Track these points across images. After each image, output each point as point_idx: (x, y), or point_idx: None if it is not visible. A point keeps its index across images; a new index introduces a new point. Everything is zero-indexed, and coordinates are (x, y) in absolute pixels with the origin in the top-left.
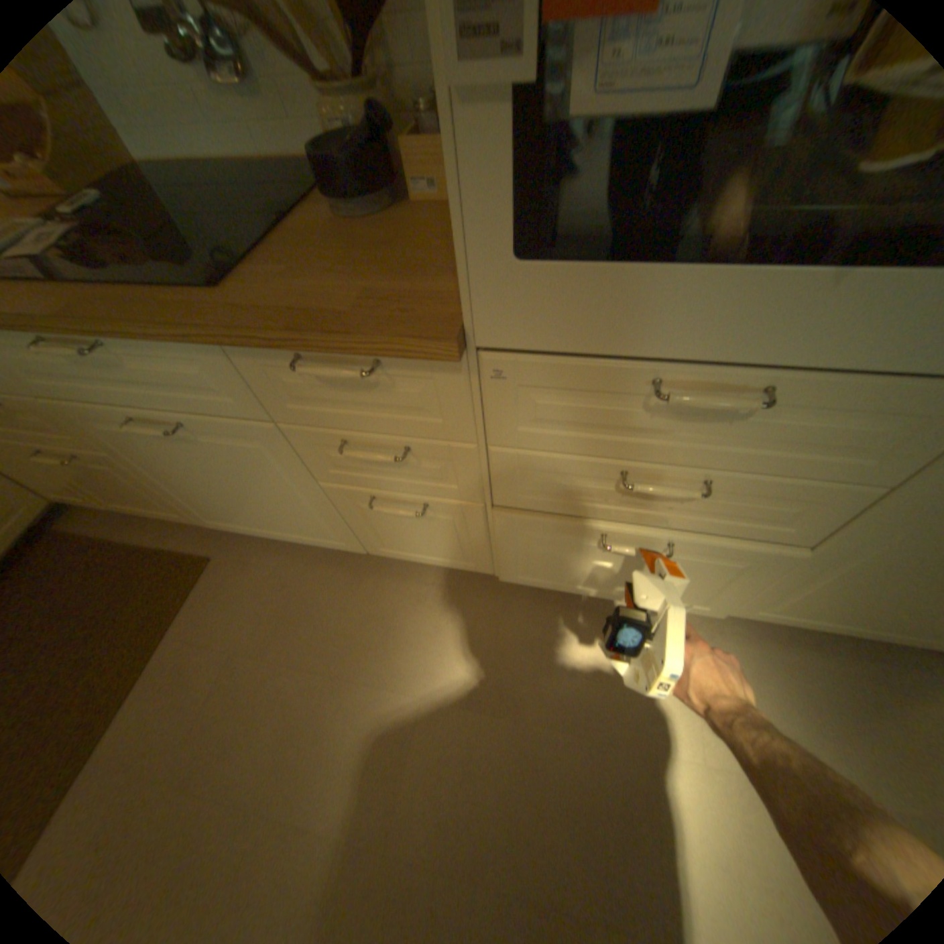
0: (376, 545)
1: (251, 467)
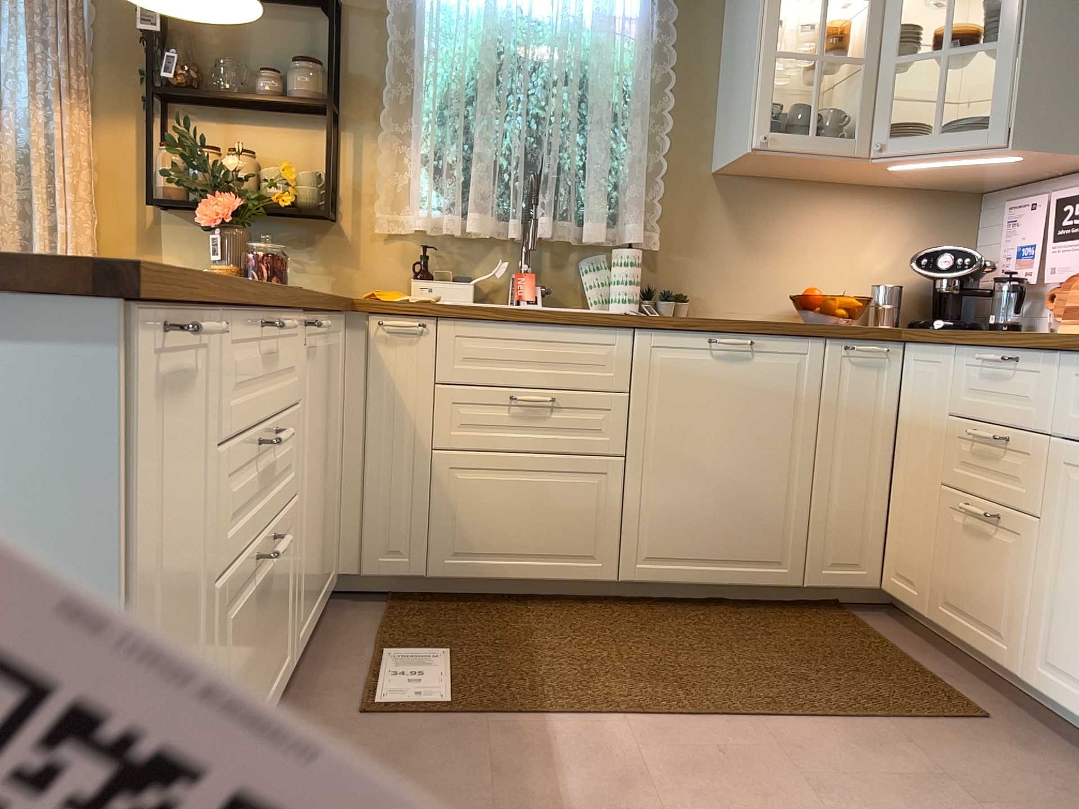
0: None
1: None
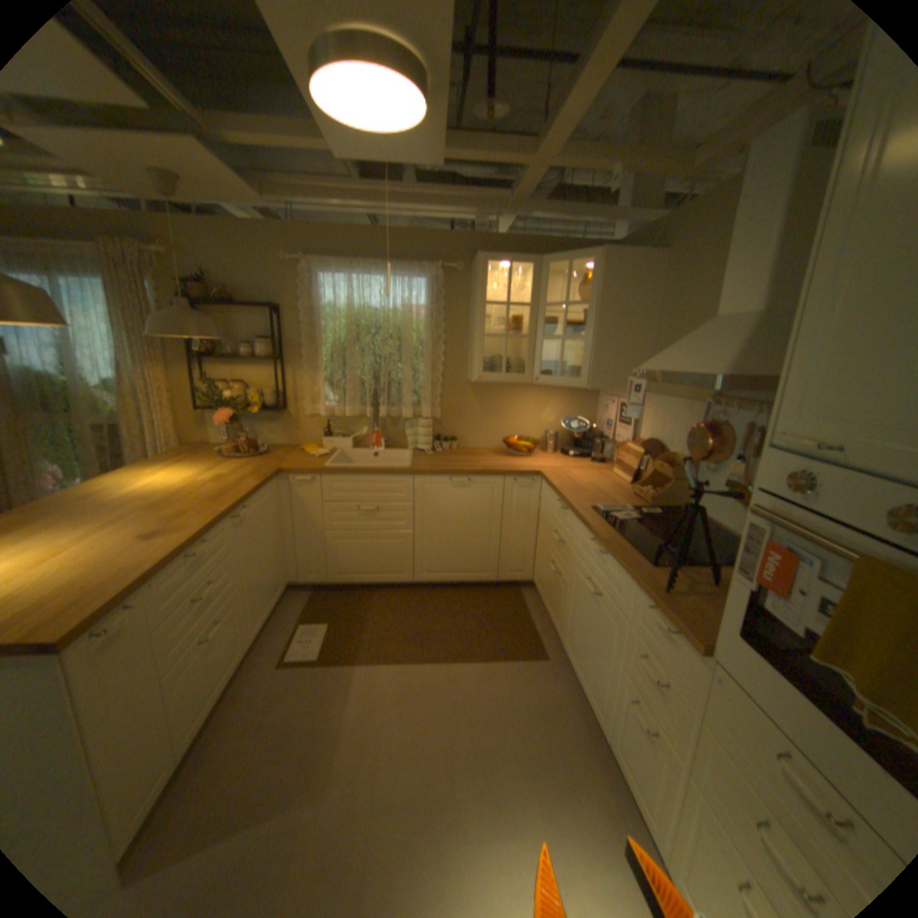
0: (617, 744)
1: (606, 635)
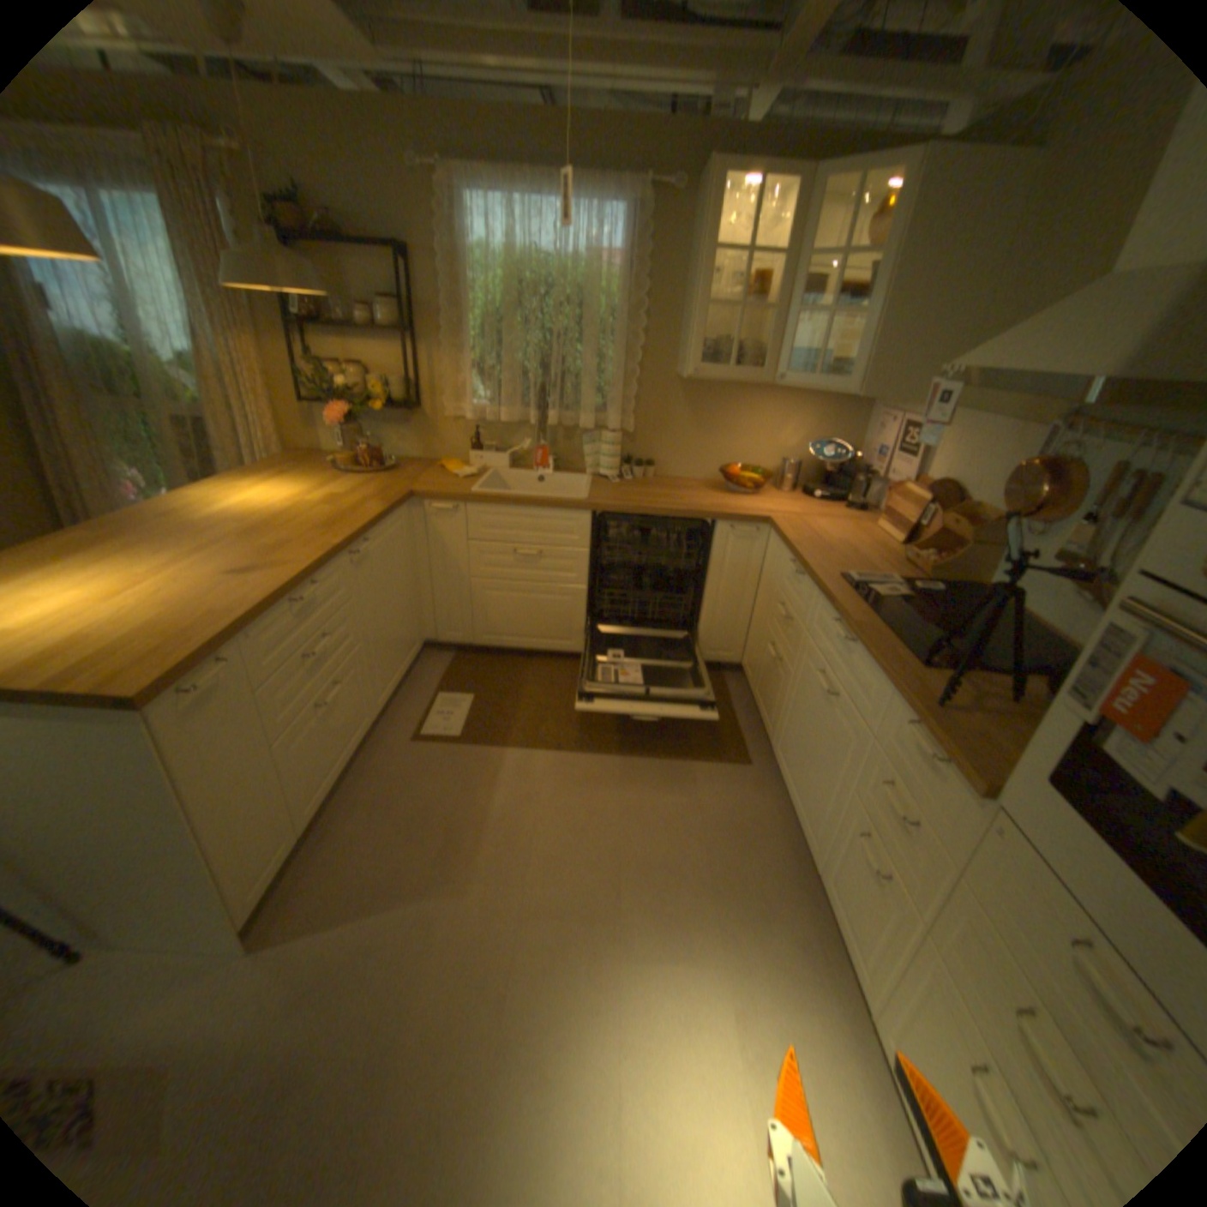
0: (831, 878)
1: (837, 748)
